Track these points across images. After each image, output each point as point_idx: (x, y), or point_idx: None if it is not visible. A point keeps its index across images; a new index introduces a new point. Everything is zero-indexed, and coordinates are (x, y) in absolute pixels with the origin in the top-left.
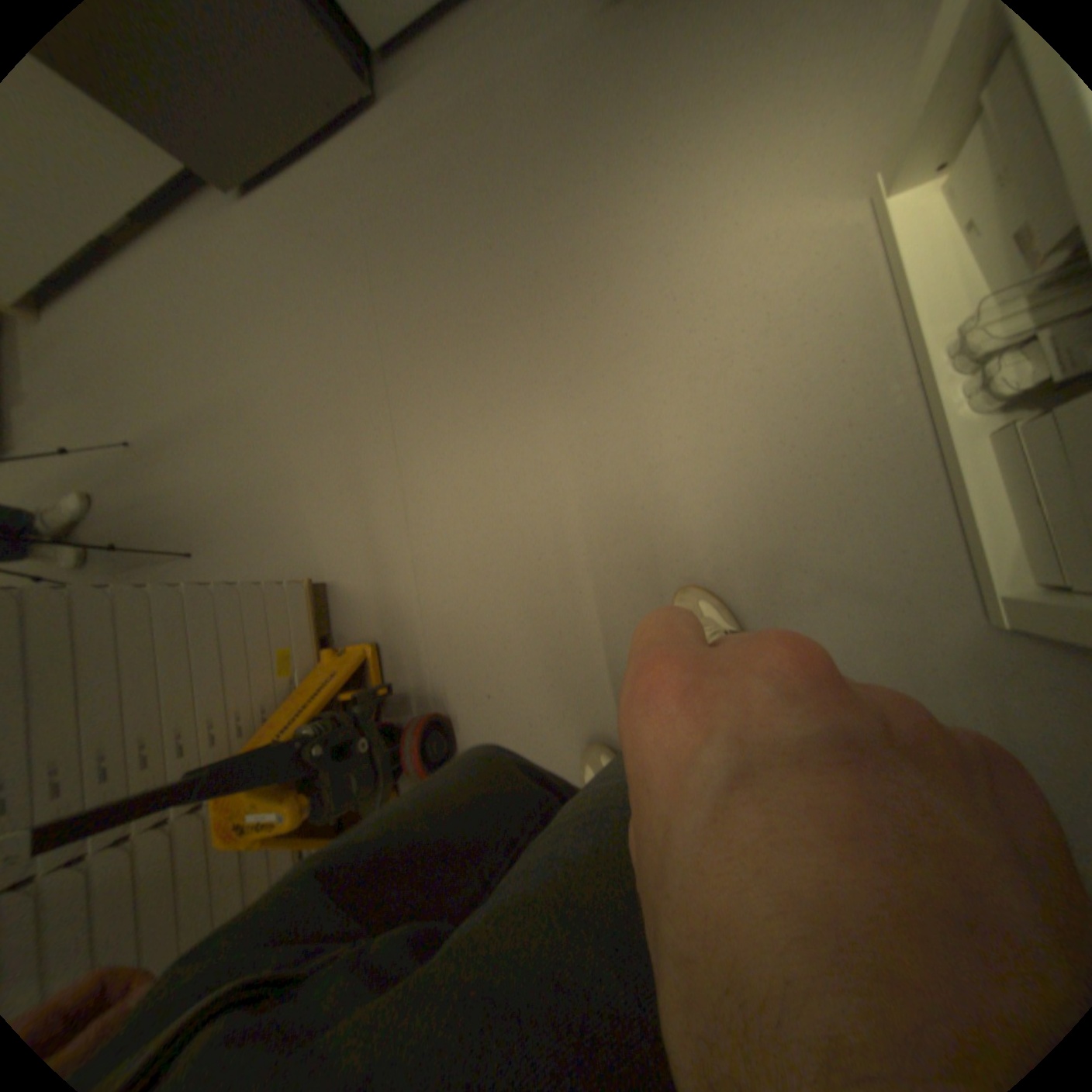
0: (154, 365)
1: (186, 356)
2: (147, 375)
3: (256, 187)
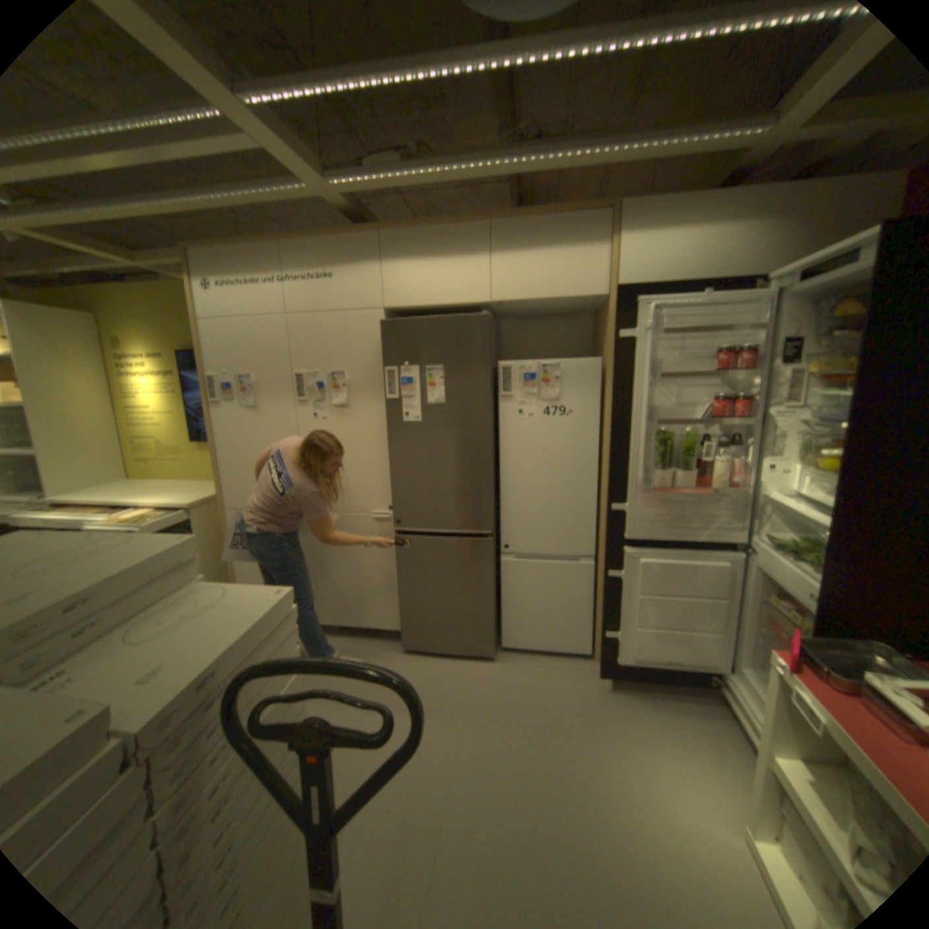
0: None
1: None
2: None
3: (415, 656)
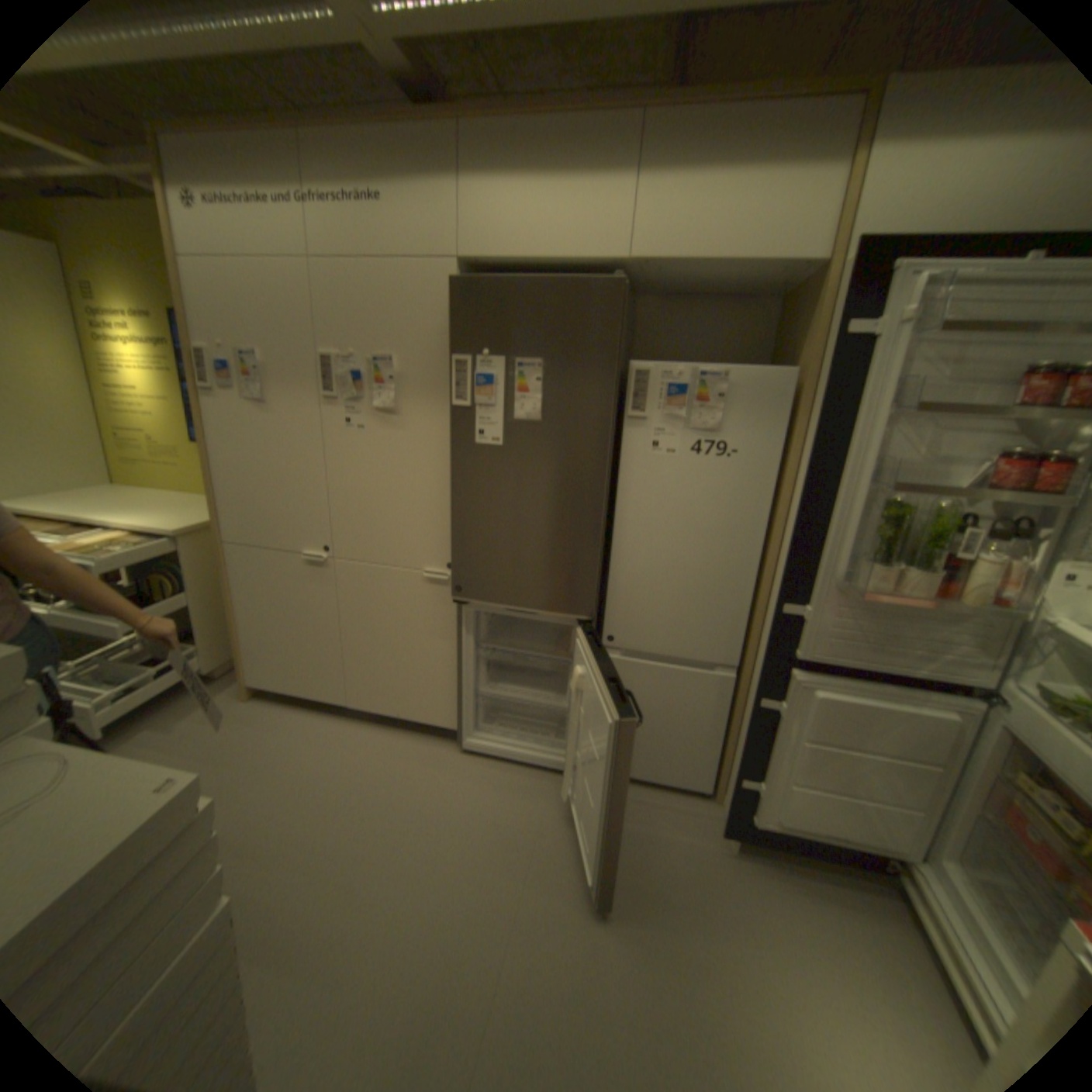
0: (298, 804)
1: (332, 821)
2: (285, 806)
3: (470, 768)
